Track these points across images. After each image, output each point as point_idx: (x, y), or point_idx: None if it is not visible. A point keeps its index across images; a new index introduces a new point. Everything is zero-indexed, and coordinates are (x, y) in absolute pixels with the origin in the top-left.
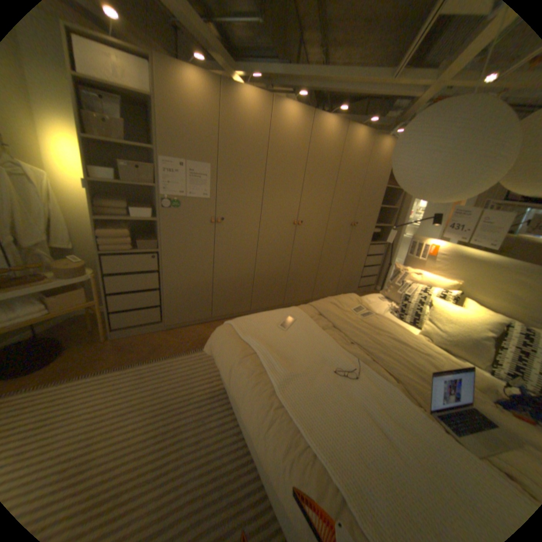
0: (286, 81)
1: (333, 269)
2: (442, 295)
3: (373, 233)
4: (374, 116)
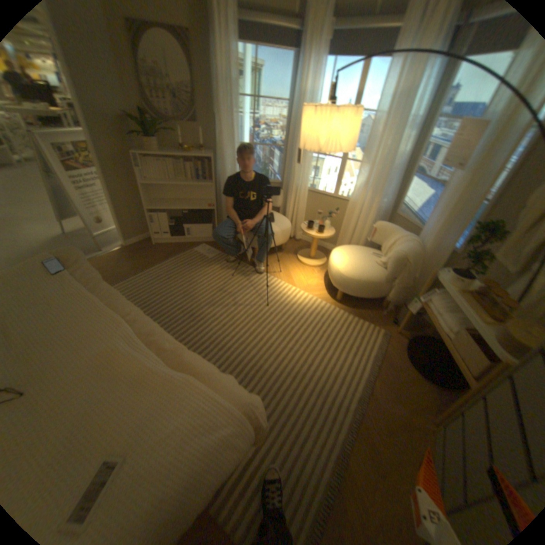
0: None
1: None
2: None
3: None
4: None
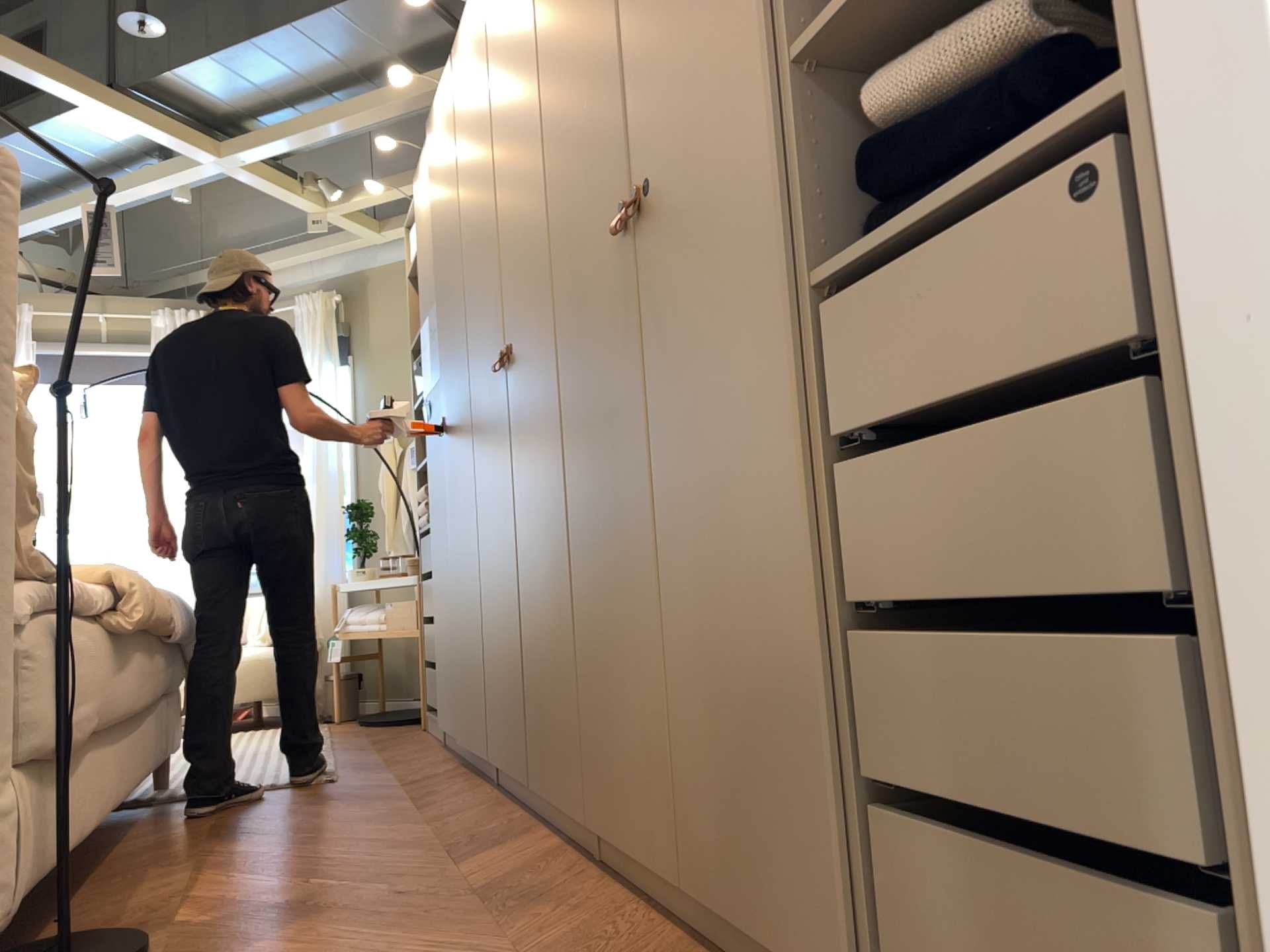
0: None
1: (623, 592)
2: None
3: (769, 160)
4: None
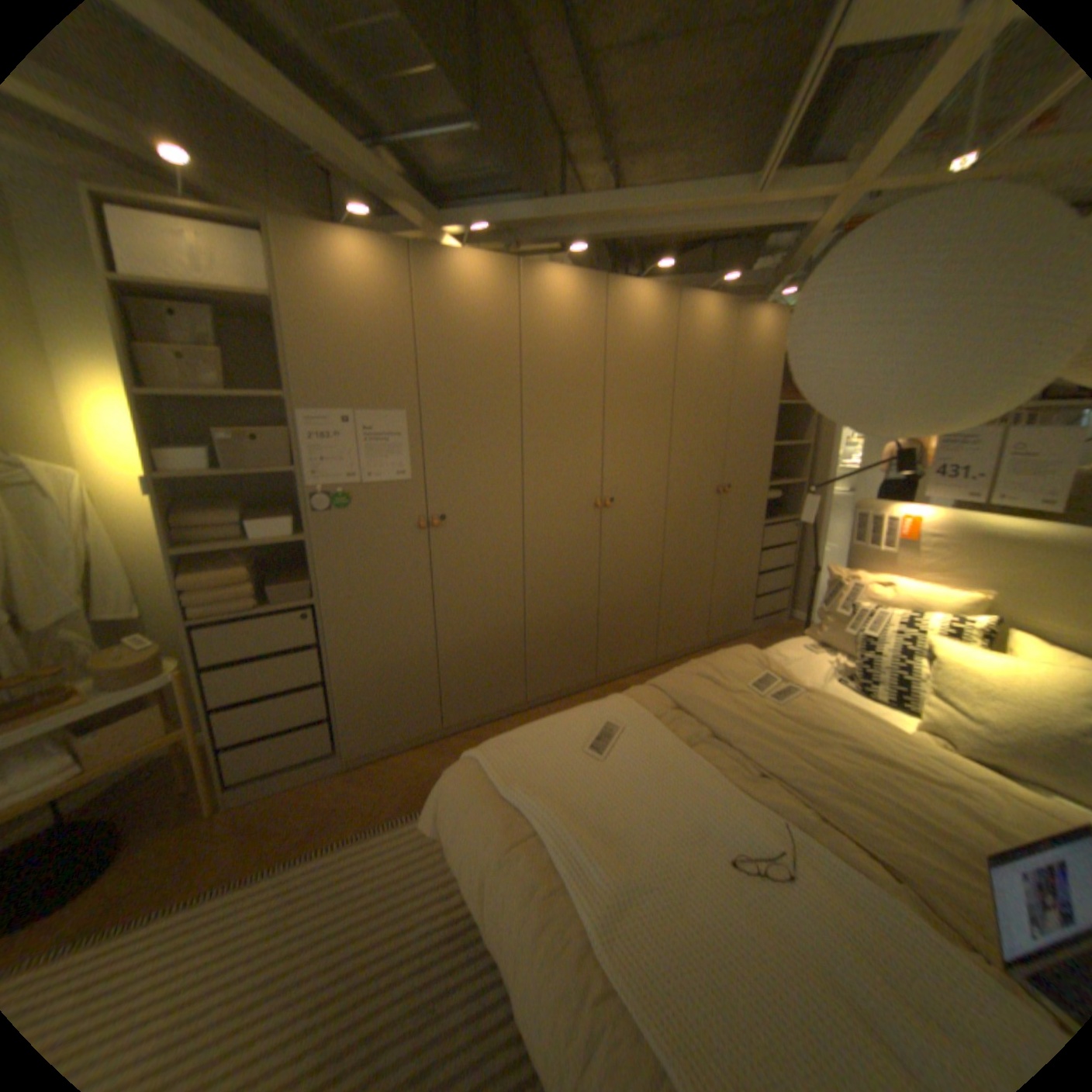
0: (542, 232)
1: (694, 589)
2: (953, 631)
3: (766, 502)
4: (728, 273)
